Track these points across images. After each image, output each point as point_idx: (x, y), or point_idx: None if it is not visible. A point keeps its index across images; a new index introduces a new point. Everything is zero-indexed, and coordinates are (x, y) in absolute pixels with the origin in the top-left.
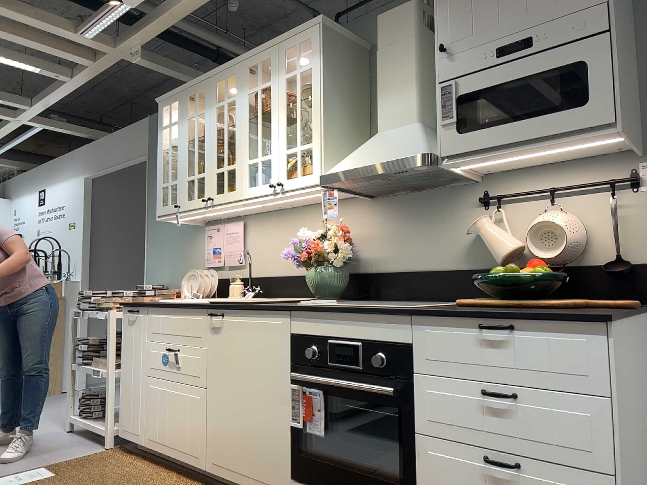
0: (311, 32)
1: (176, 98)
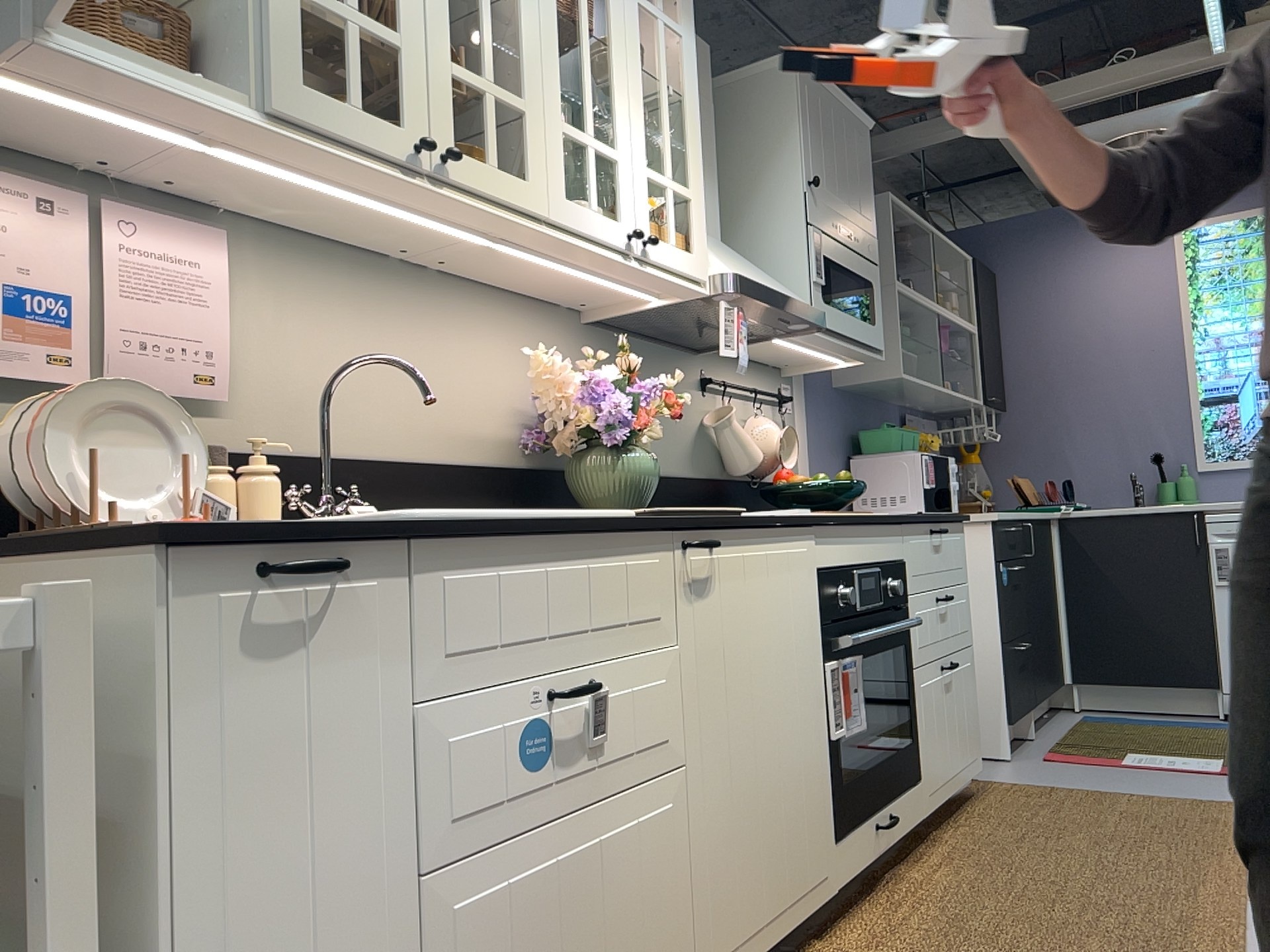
0: None
1: None
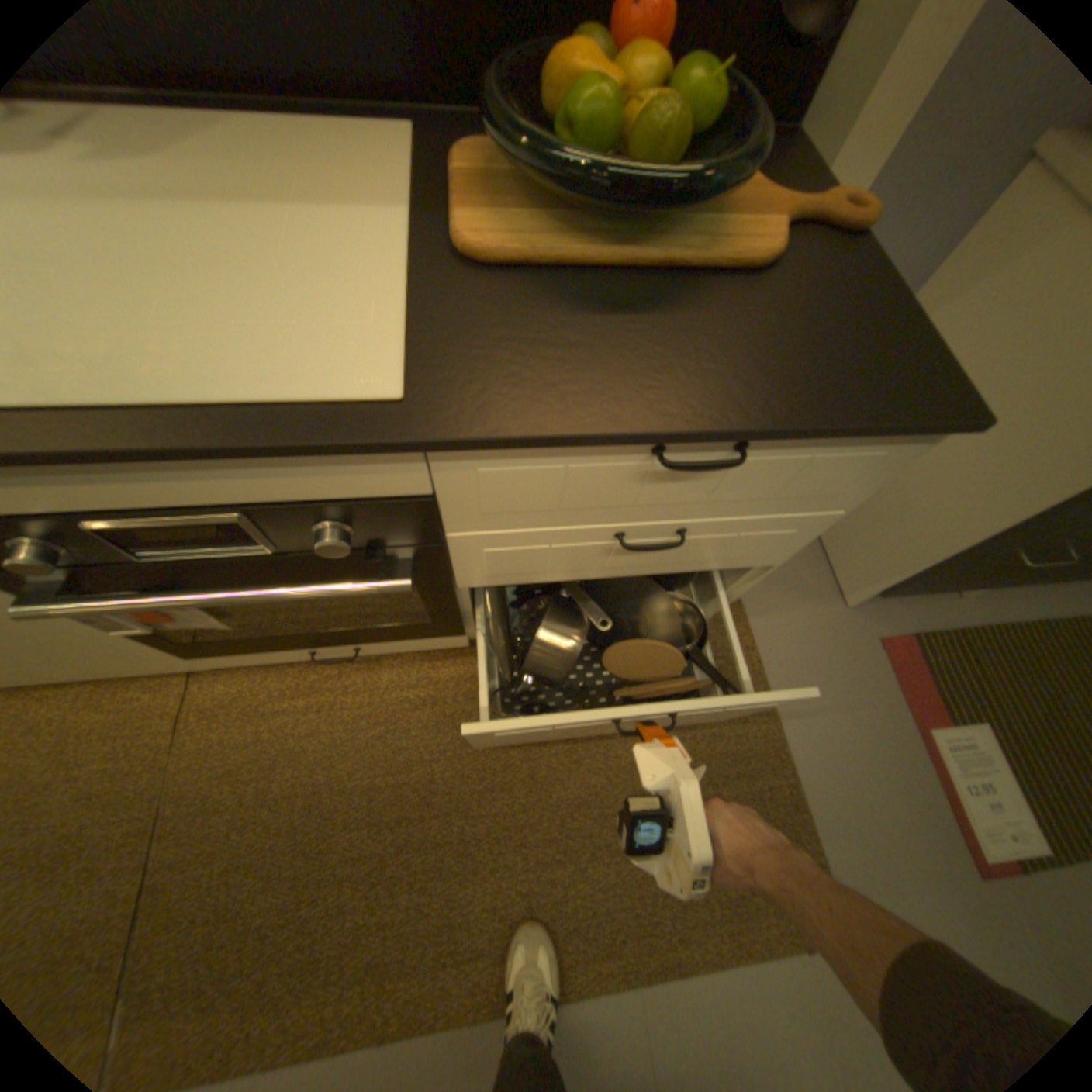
0: None
1: None
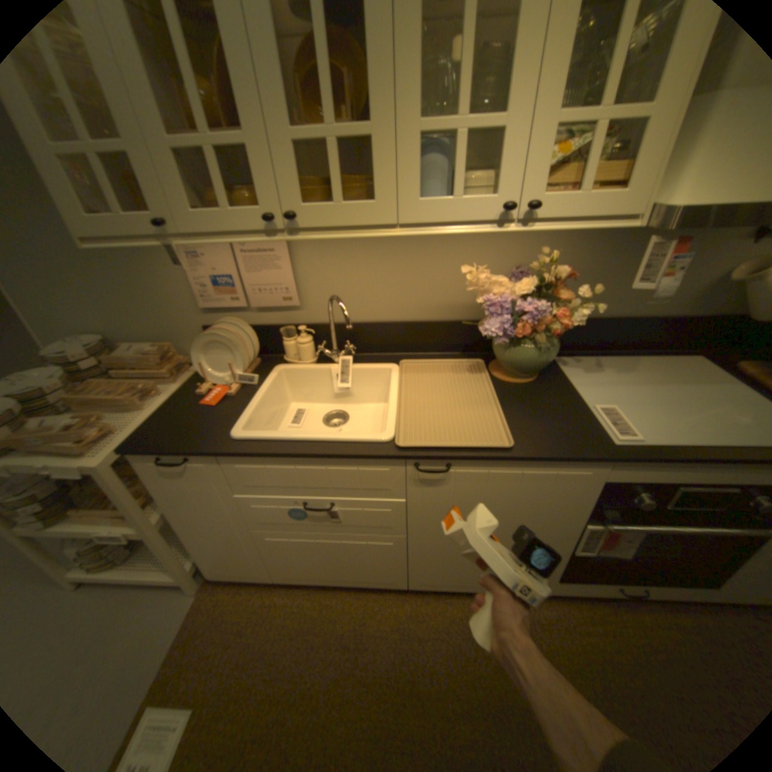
0: None
1: None
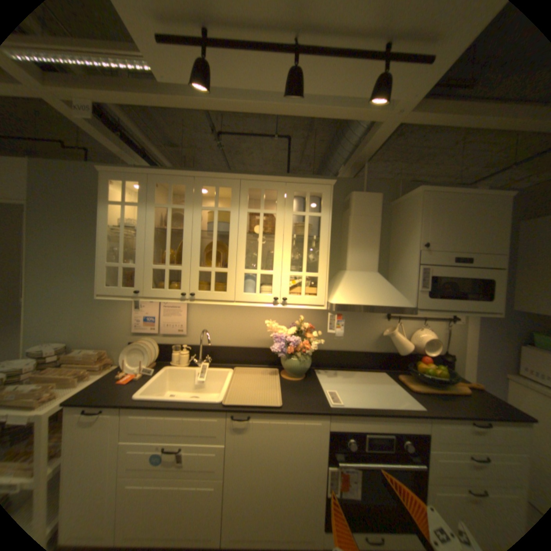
0: (323, 187)
1: (133, 176)
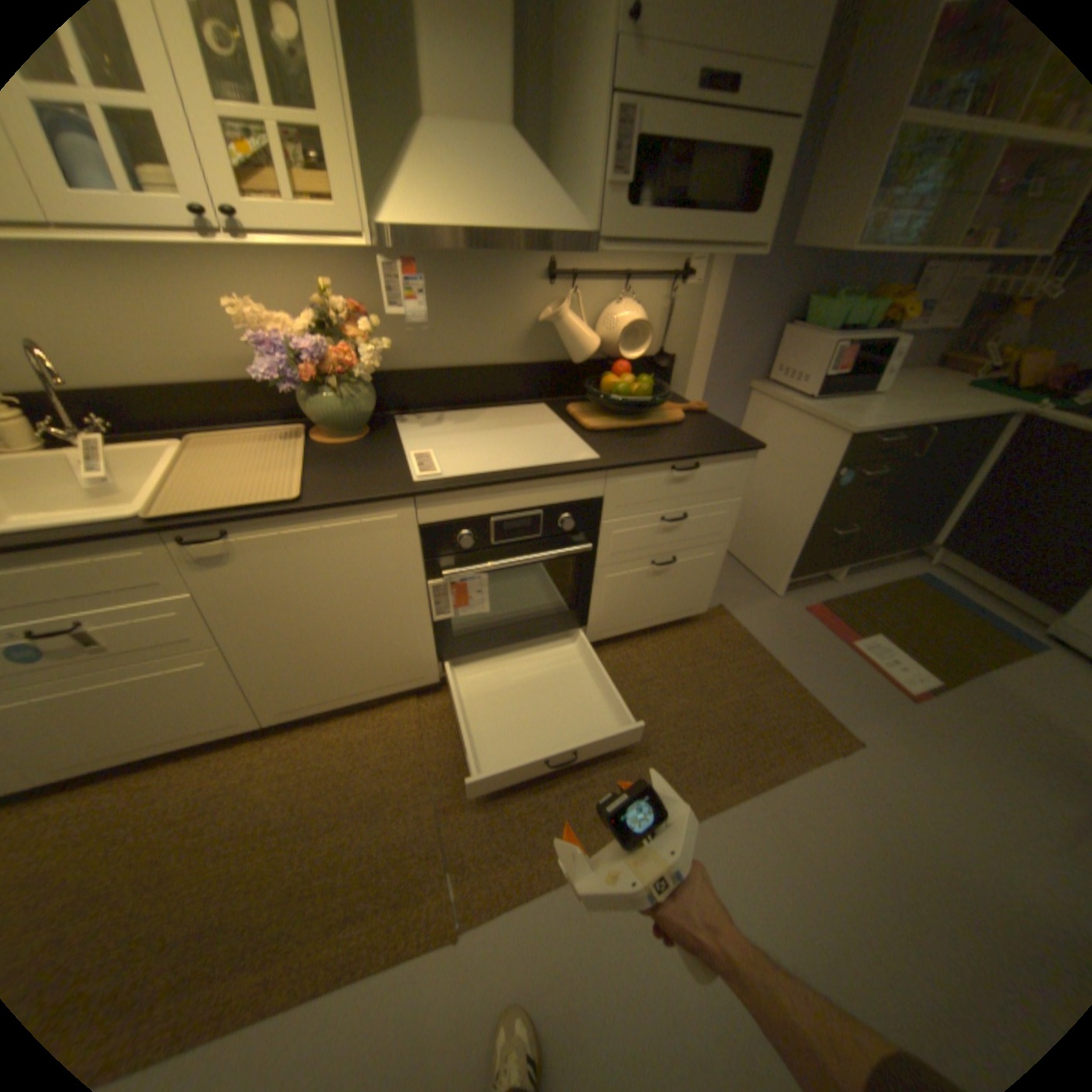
0: None
1: None
